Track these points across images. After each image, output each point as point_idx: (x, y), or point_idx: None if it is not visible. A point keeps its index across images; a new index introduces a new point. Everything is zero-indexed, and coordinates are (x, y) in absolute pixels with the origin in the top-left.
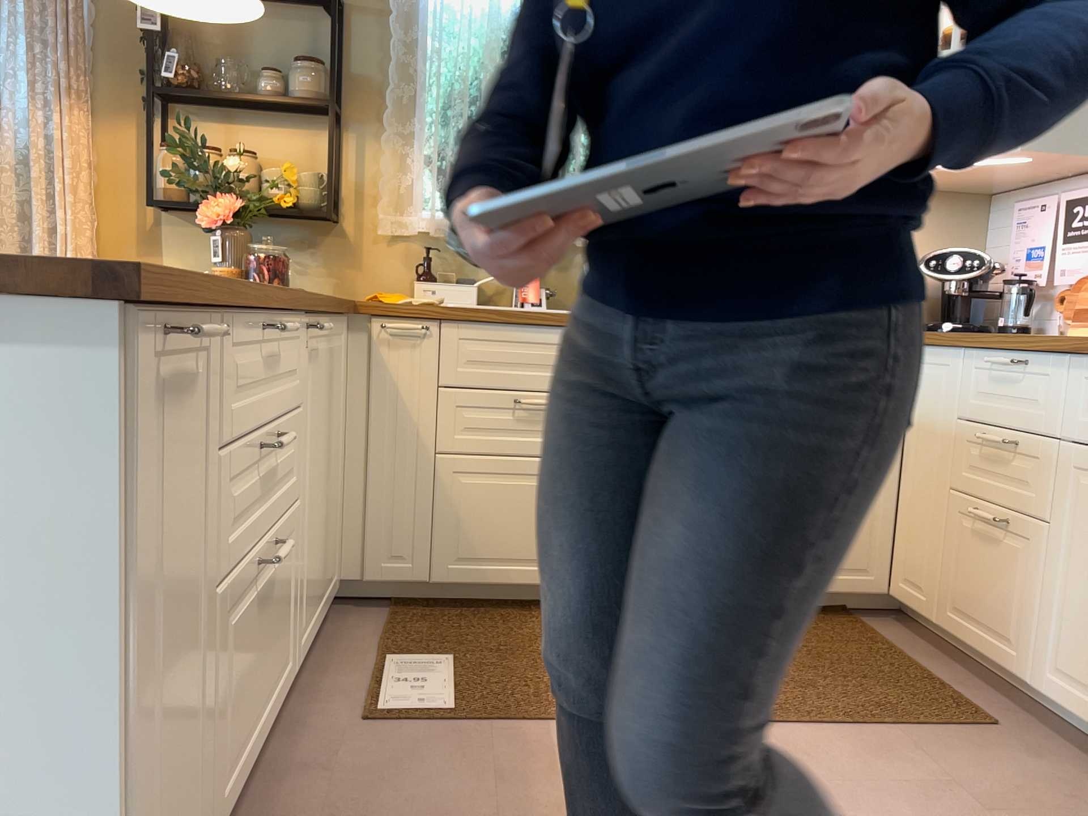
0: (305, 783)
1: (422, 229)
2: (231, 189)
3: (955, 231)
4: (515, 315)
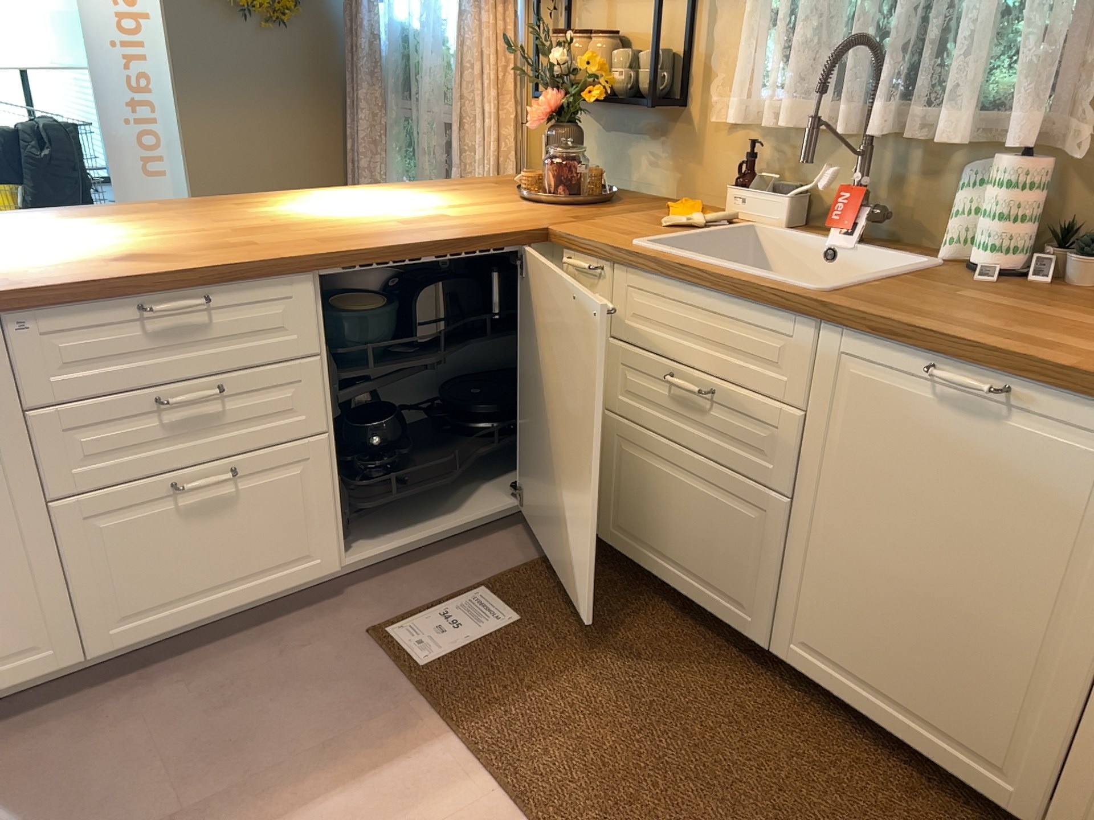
0: (267, 651)
1: (728, 122)
2: (553, 85)
3: None
4: (674, 268)
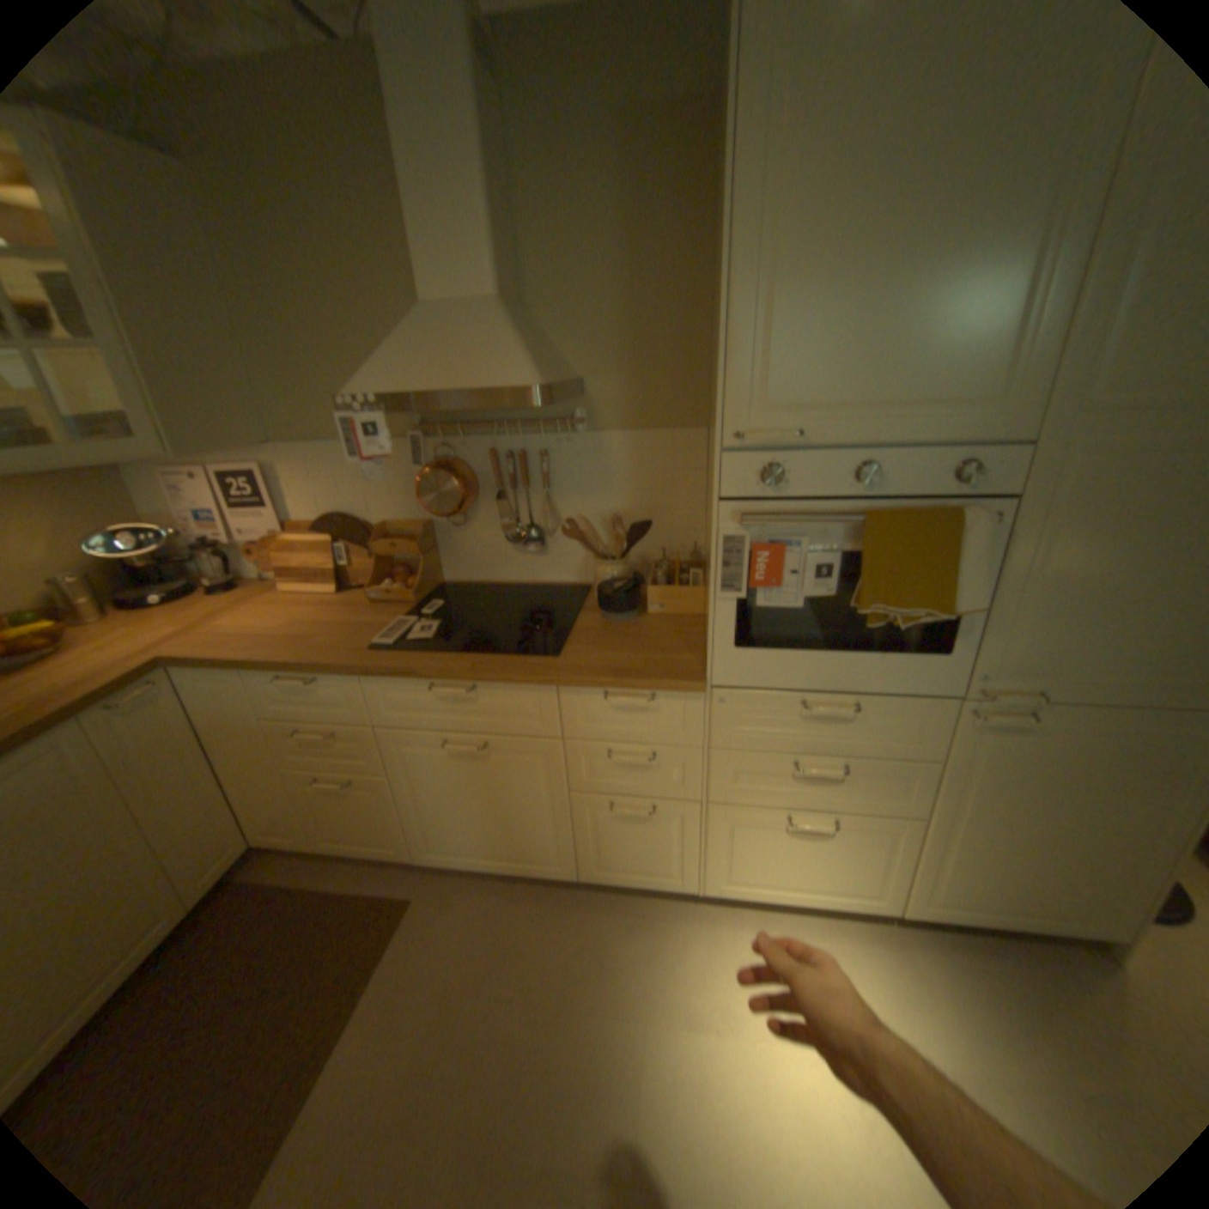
0: None
1: None
2: None
3: (94, 497)
4: None
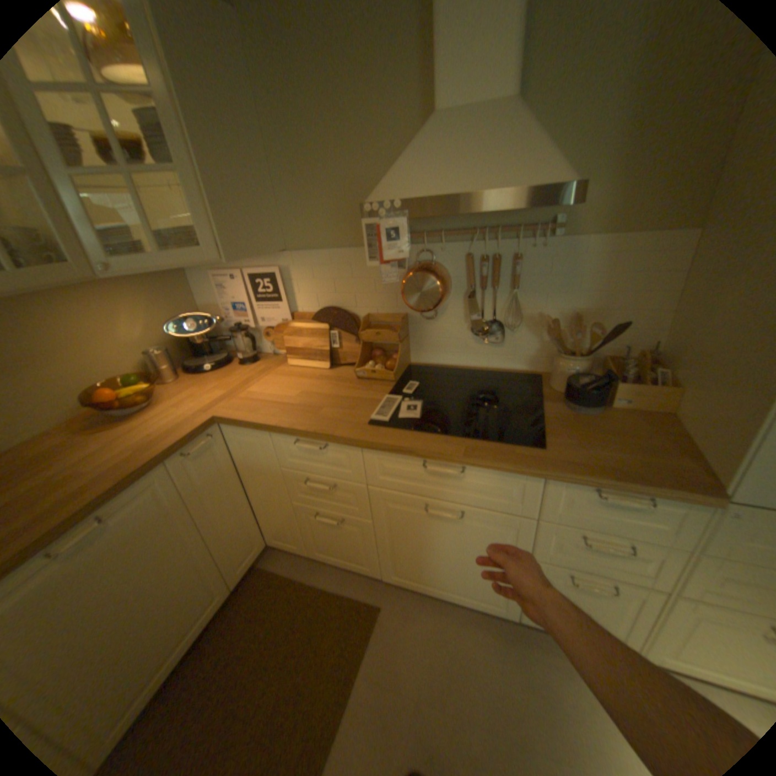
0: None
1: None
2: None
3: (169, 290)
4: None
